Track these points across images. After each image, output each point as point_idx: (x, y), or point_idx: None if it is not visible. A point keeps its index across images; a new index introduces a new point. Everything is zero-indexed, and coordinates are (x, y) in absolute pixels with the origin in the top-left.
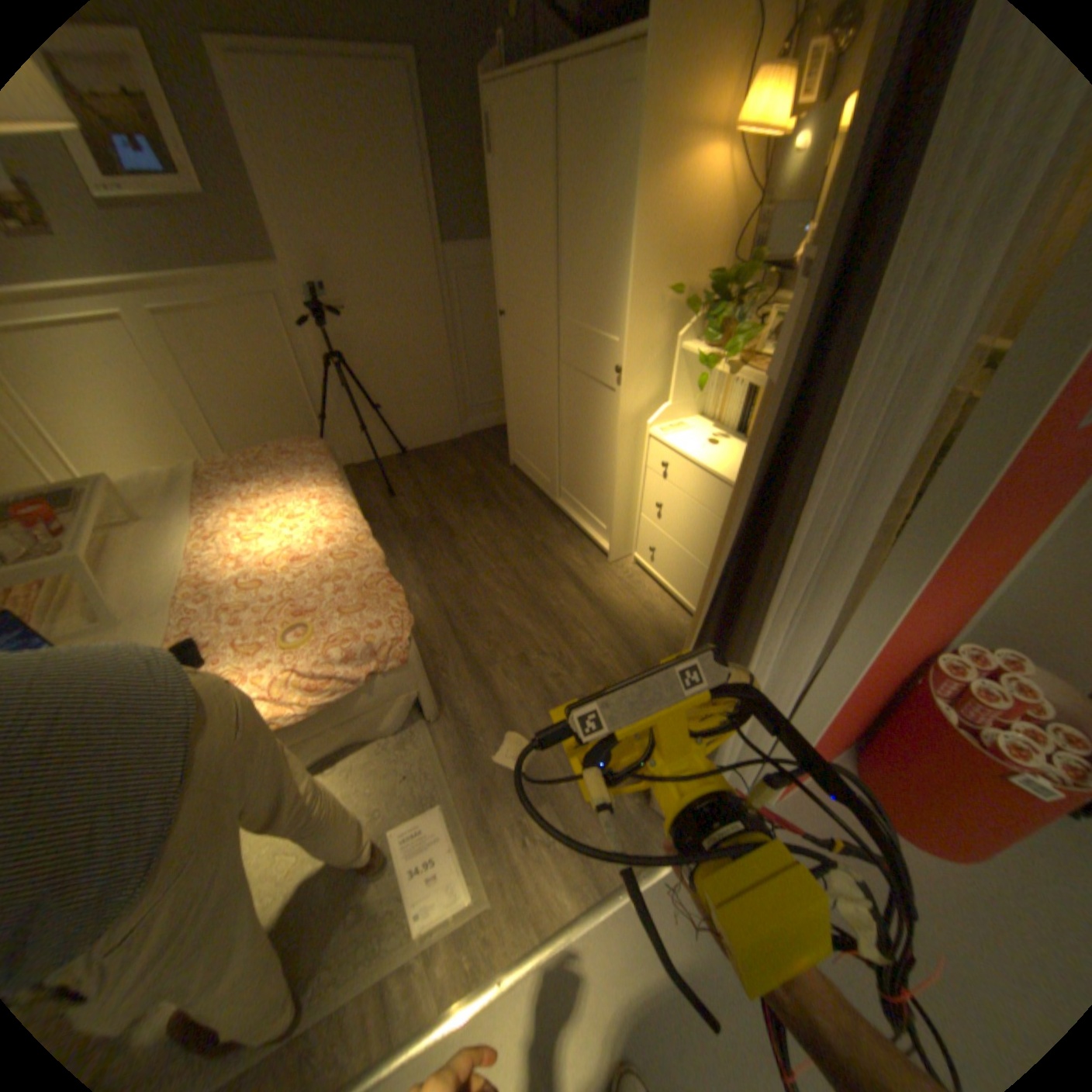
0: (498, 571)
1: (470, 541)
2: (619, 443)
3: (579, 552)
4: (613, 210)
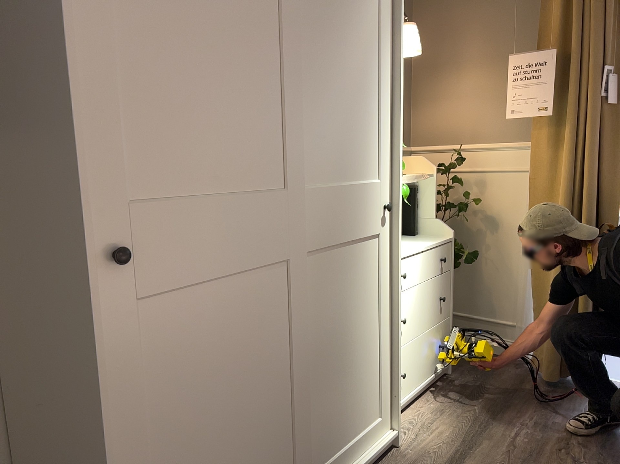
0: None
1: None
2: (399, 282)
3: None
4: (365, 59)
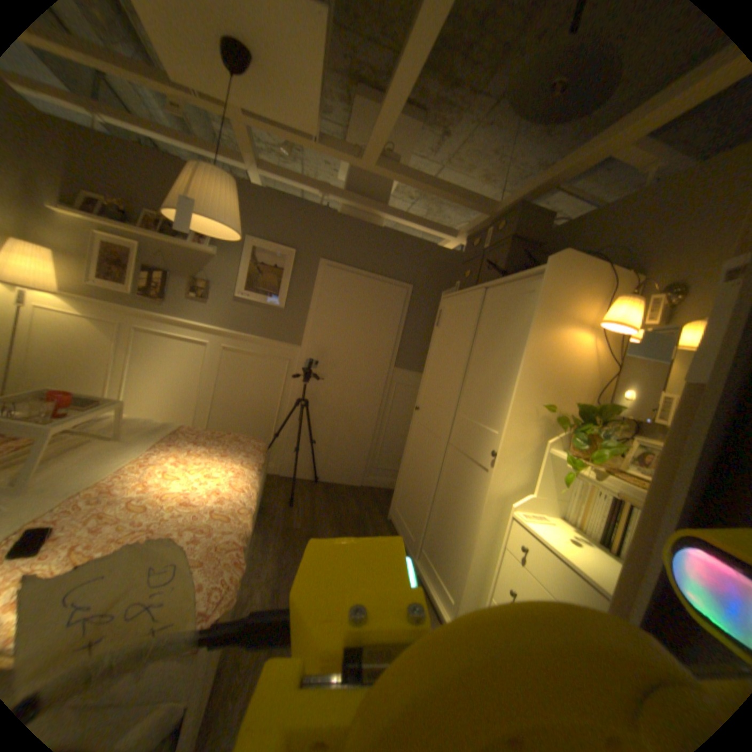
0: None
1: None
2: (483, 516)
3: None
4: (508, 353)
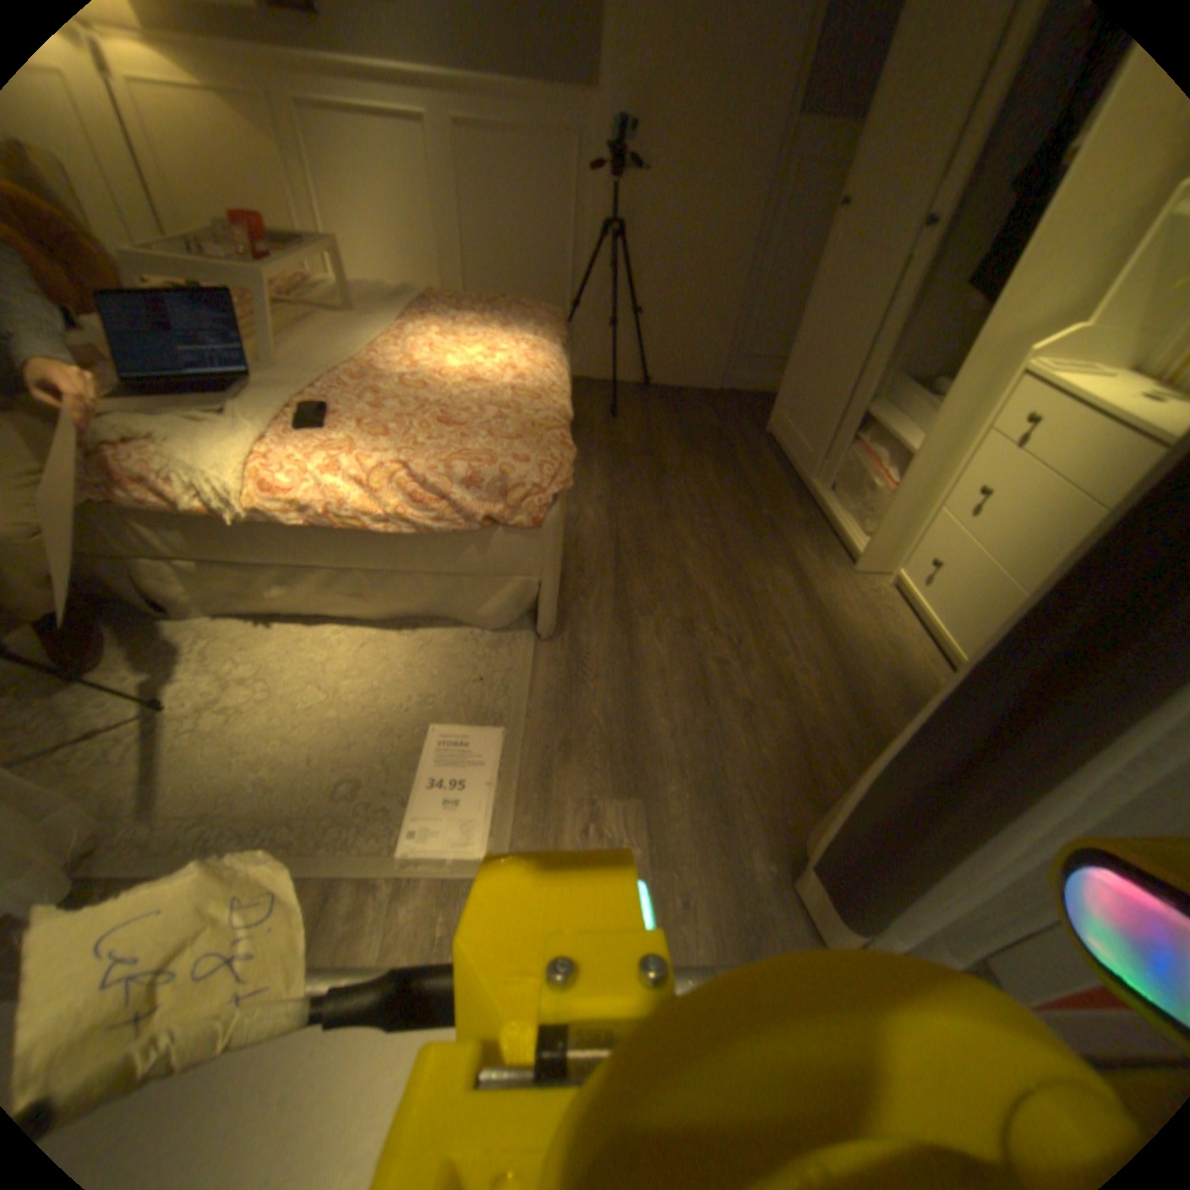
0: (700, 525)
1: (681, 485)
2: (965, 375)
3: (819, 545)
4: None
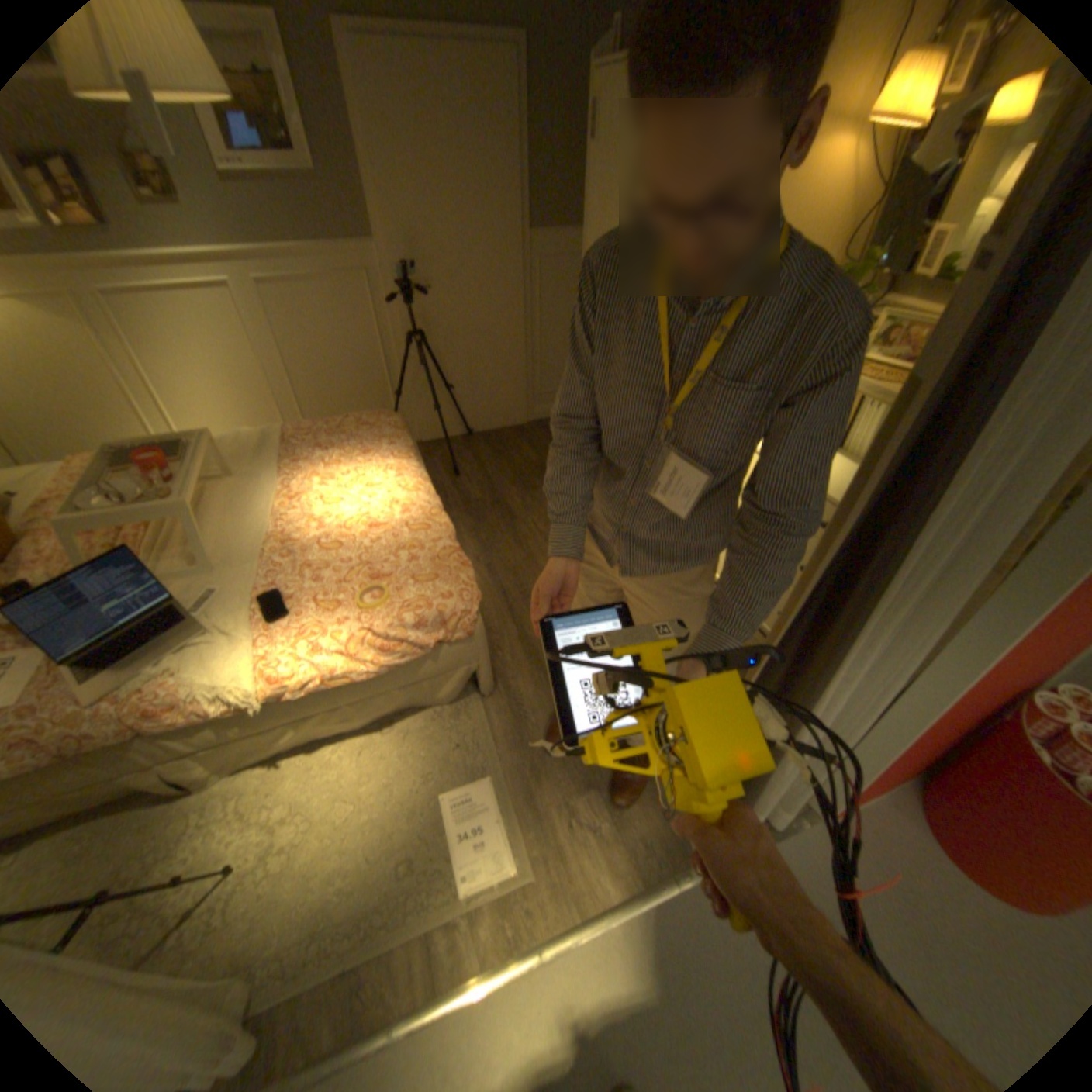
0: None
1: (531, 526)
2: None
3: None
4: None
